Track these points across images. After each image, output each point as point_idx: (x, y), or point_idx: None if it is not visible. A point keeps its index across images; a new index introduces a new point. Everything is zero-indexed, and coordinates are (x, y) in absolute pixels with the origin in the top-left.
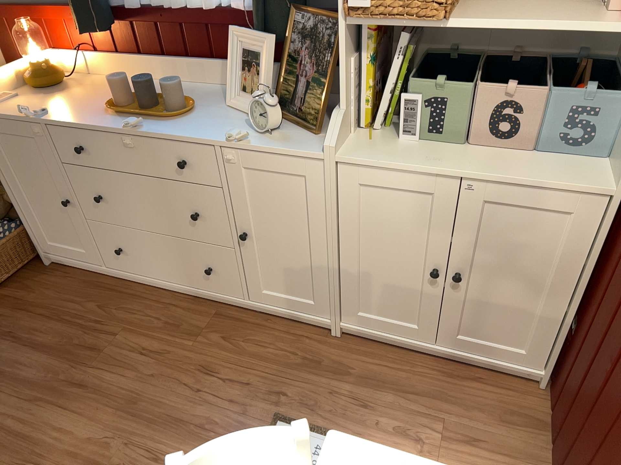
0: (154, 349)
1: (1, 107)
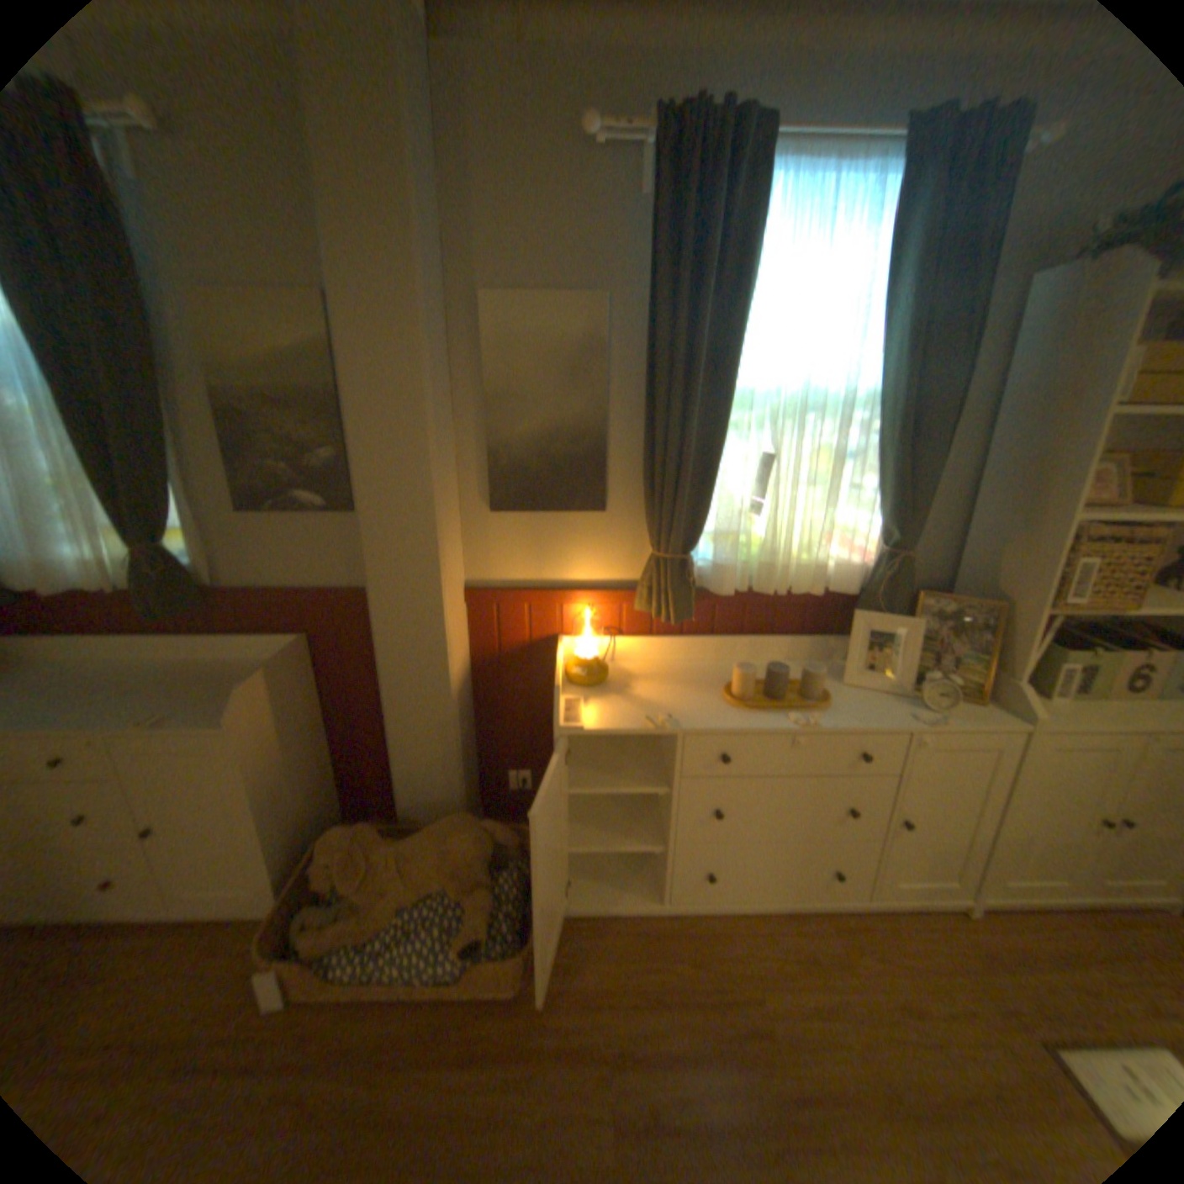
0: (829, 1013)
1: (583, 717)
